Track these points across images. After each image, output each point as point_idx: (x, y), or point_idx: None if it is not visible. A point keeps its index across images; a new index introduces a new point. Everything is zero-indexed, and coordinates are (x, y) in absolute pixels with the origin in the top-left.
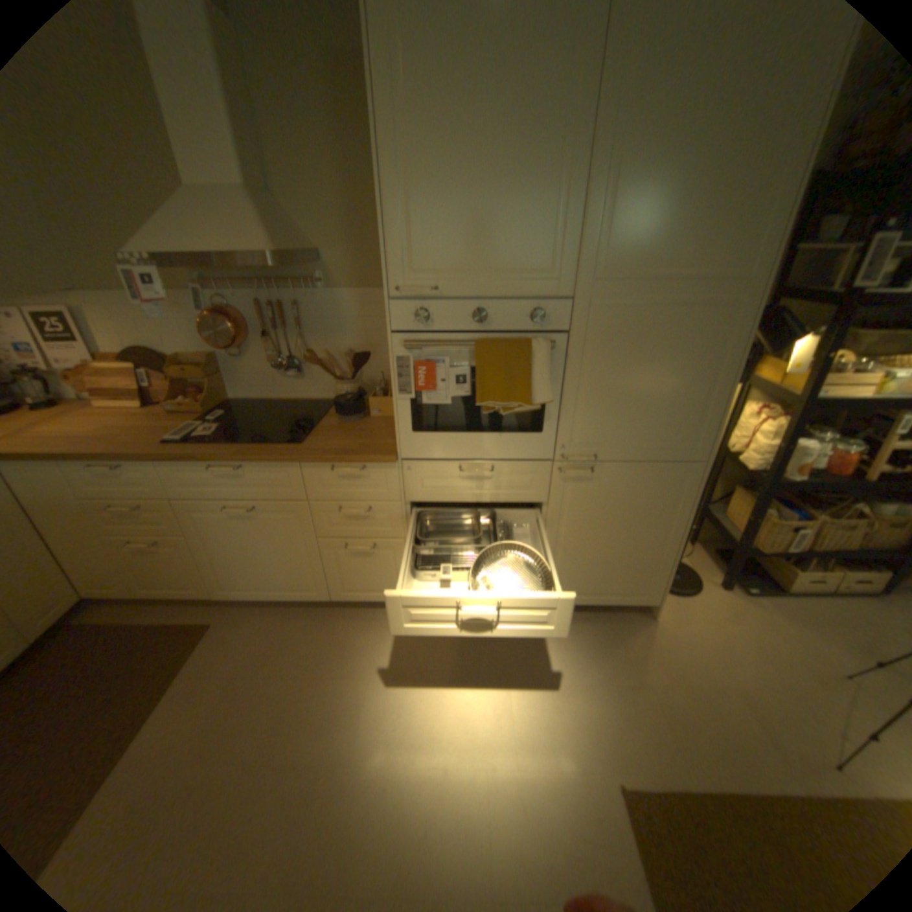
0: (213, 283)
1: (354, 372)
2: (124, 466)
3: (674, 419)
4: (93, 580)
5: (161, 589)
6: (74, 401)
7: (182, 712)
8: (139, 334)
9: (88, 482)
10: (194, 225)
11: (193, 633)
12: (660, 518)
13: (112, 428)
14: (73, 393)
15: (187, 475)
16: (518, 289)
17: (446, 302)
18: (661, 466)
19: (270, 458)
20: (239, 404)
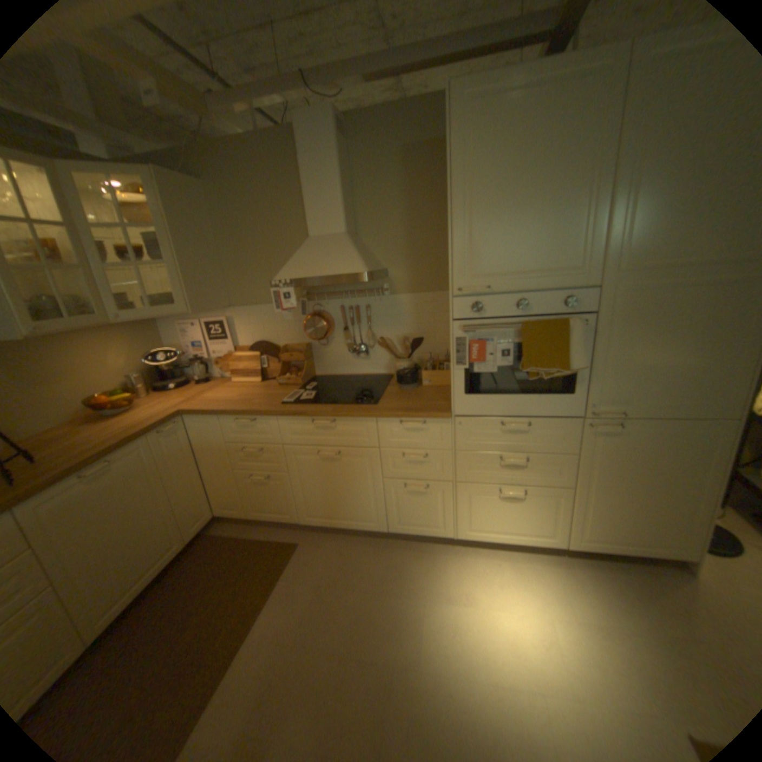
0: (315, 296)
1: (411, 352)
2: (258, 419)
3: (702, 381)
4: (224, 503)
5: (267, 512)
6: (219, 378)
7: (286, 608)
8: (264, 332)
9: (234, 430)
10: (317, 259)
11: (288, 549)
12: (695, 472)
13: (247, 394)
14: (219, 373)
15: (297, 426)
16: (554, 282)
17: (496, 295)
18: (692, 423)
19: (357, 414)
20: (323, 378)
